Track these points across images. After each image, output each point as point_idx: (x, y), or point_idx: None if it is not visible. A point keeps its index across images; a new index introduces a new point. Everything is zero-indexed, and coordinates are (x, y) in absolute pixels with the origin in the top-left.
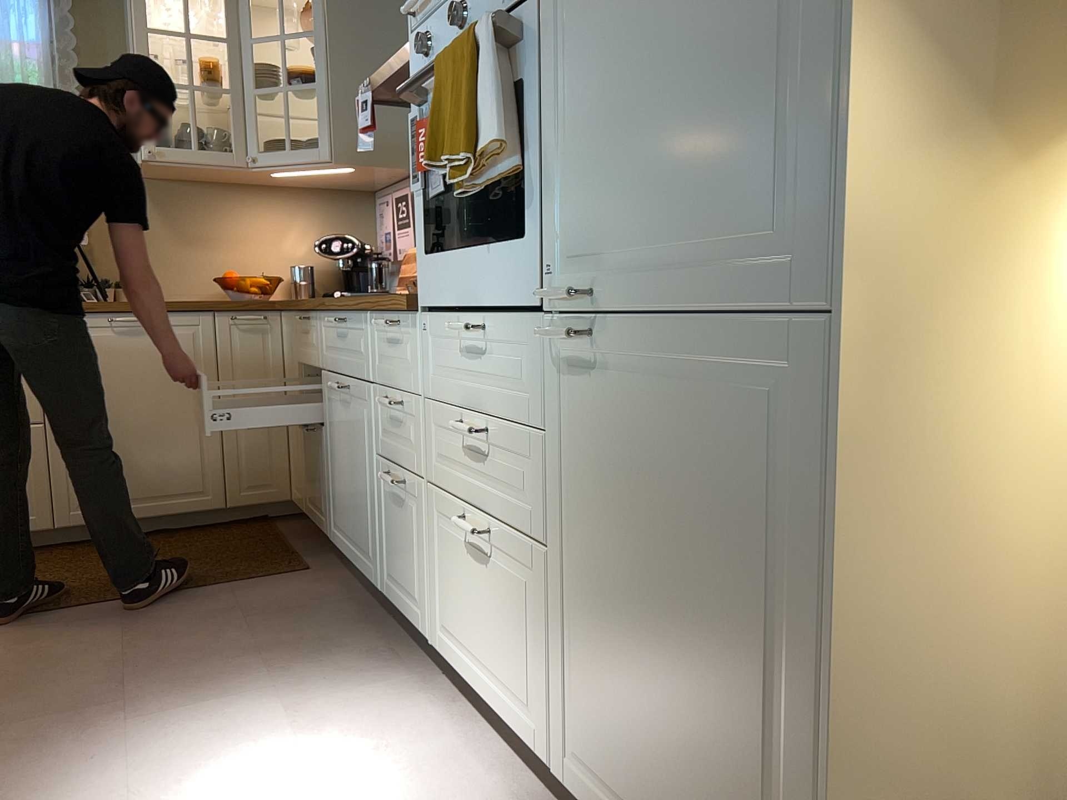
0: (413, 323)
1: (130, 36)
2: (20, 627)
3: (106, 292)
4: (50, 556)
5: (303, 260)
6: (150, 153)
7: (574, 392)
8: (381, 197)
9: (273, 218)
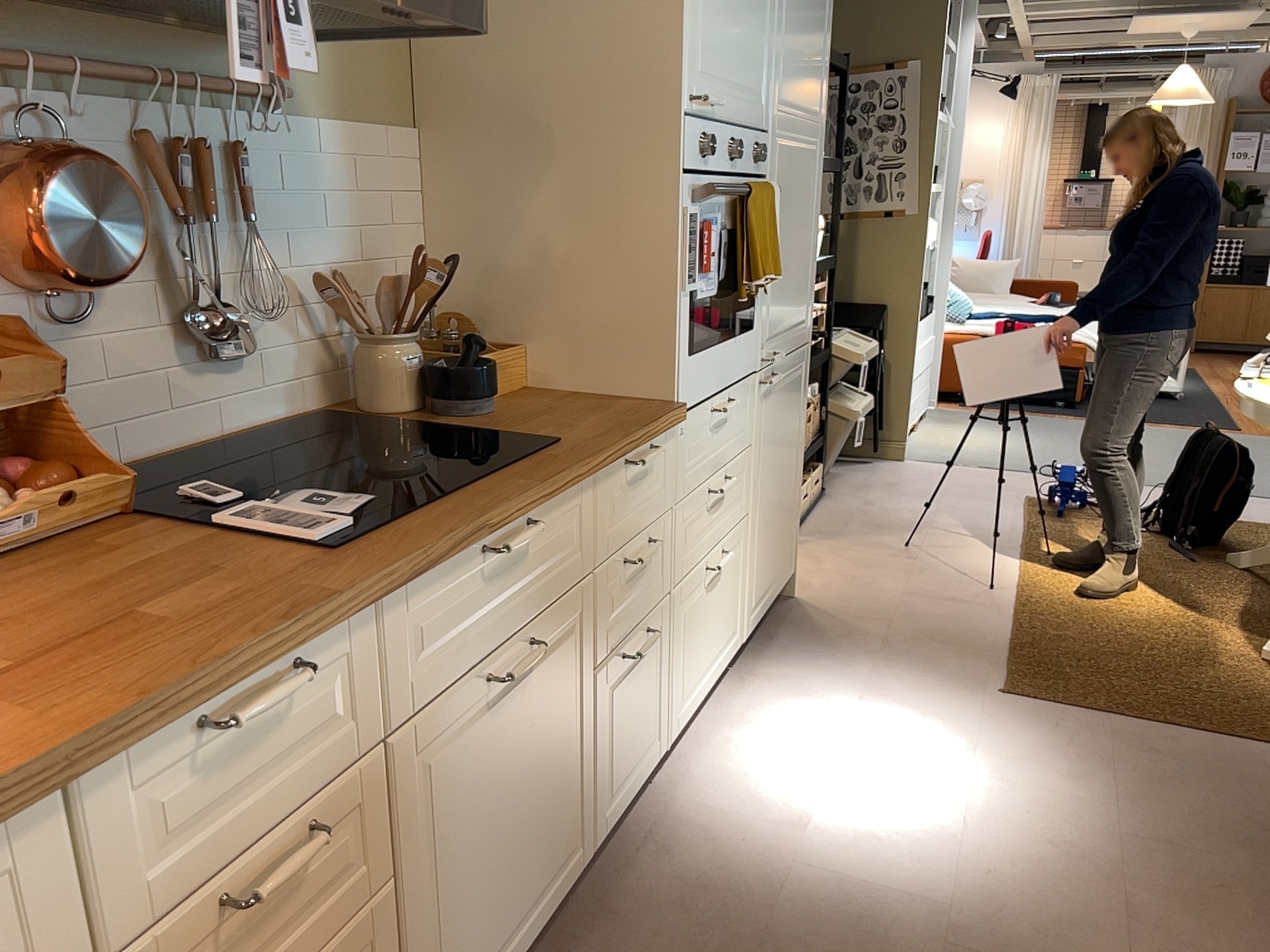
0: (669, 435)
1: None
2: None
3: None
4: None
5: None
6: None
7: (763, 410)
8: None
9: None
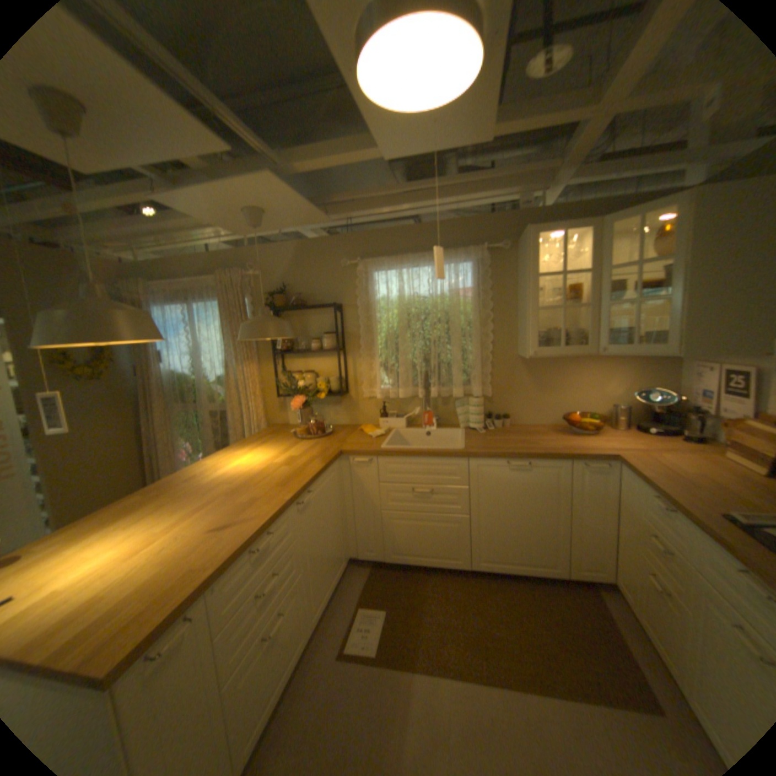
0: None
1: (526, 280)
2: (464, 698)
3: (498, 423)
4: (469, 586)
5: (620, 399)
6: (535, 353)
7: None
8: (703, 363)
9: (602, 372)
